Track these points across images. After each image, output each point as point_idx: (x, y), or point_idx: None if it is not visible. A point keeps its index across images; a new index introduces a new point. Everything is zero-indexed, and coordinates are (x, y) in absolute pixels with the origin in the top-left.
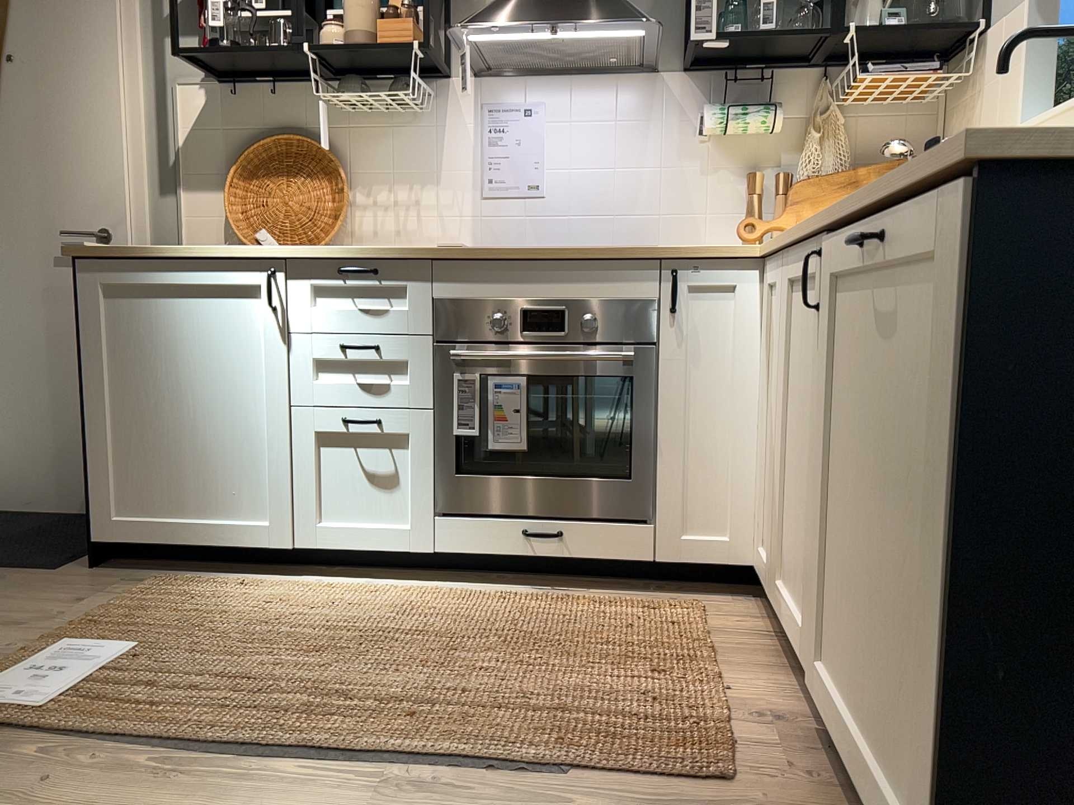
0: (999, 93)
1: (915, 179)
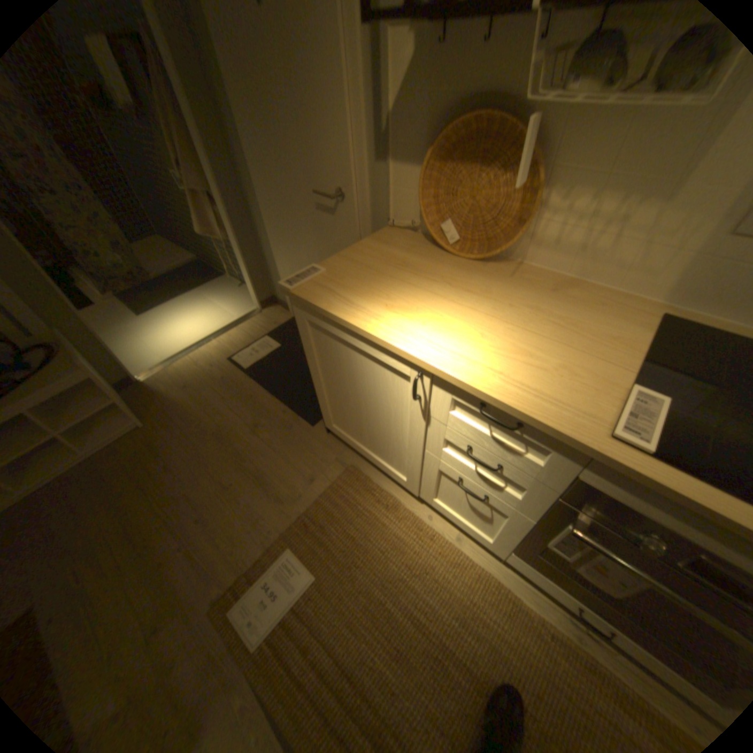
0: None
1: None
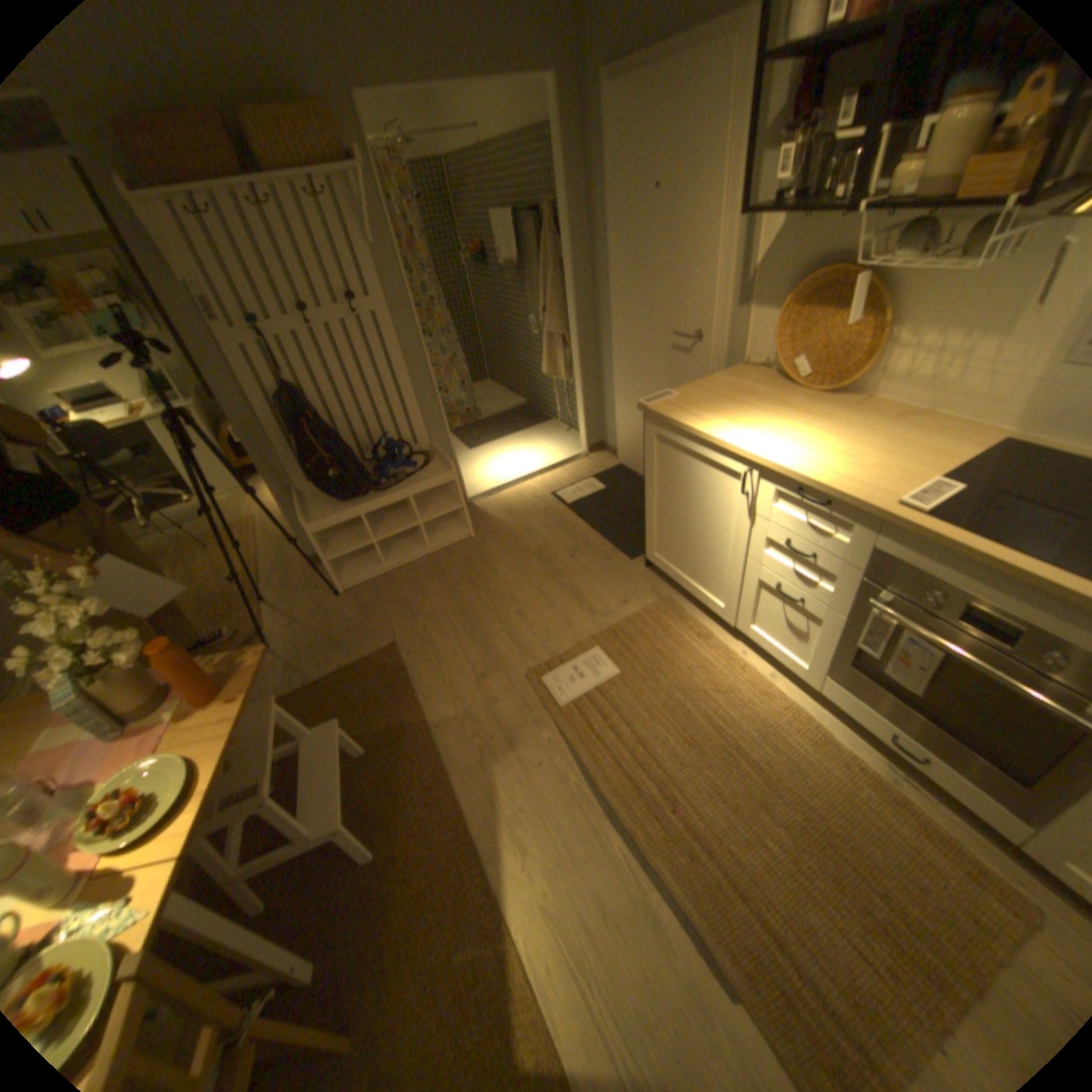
0: None
1: None
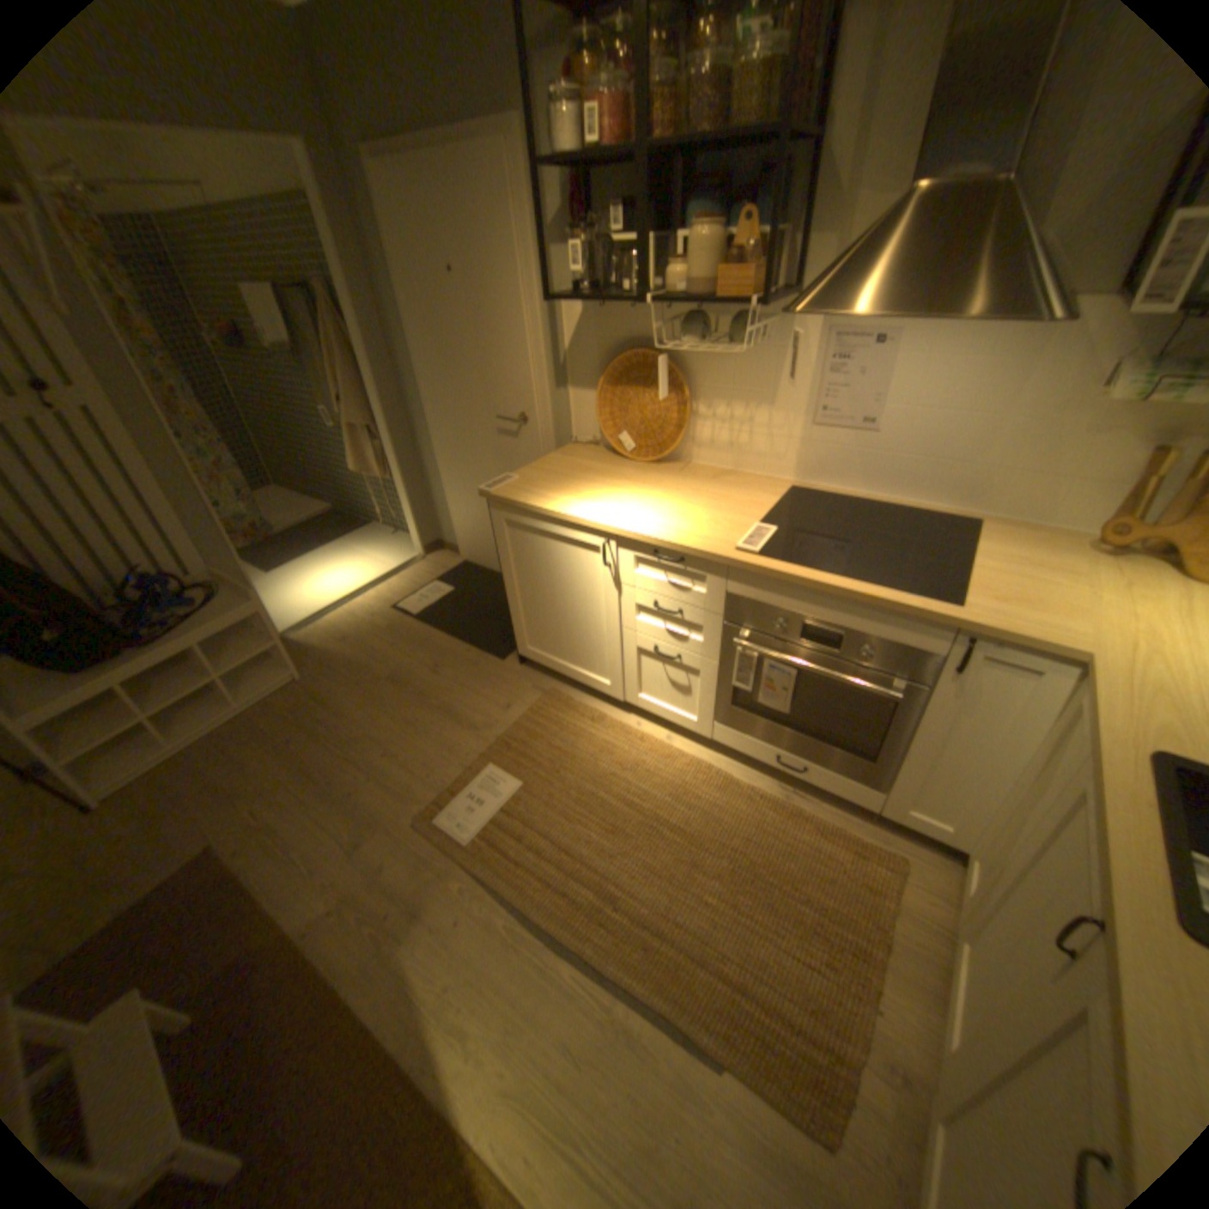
0: None
1: None
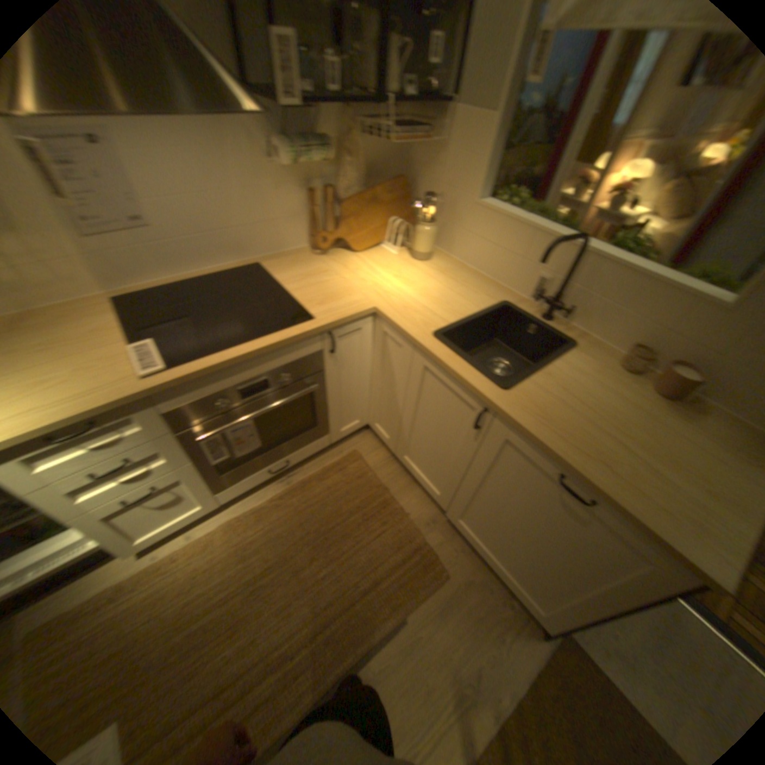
0: (465, 163)
1: (624, 510)
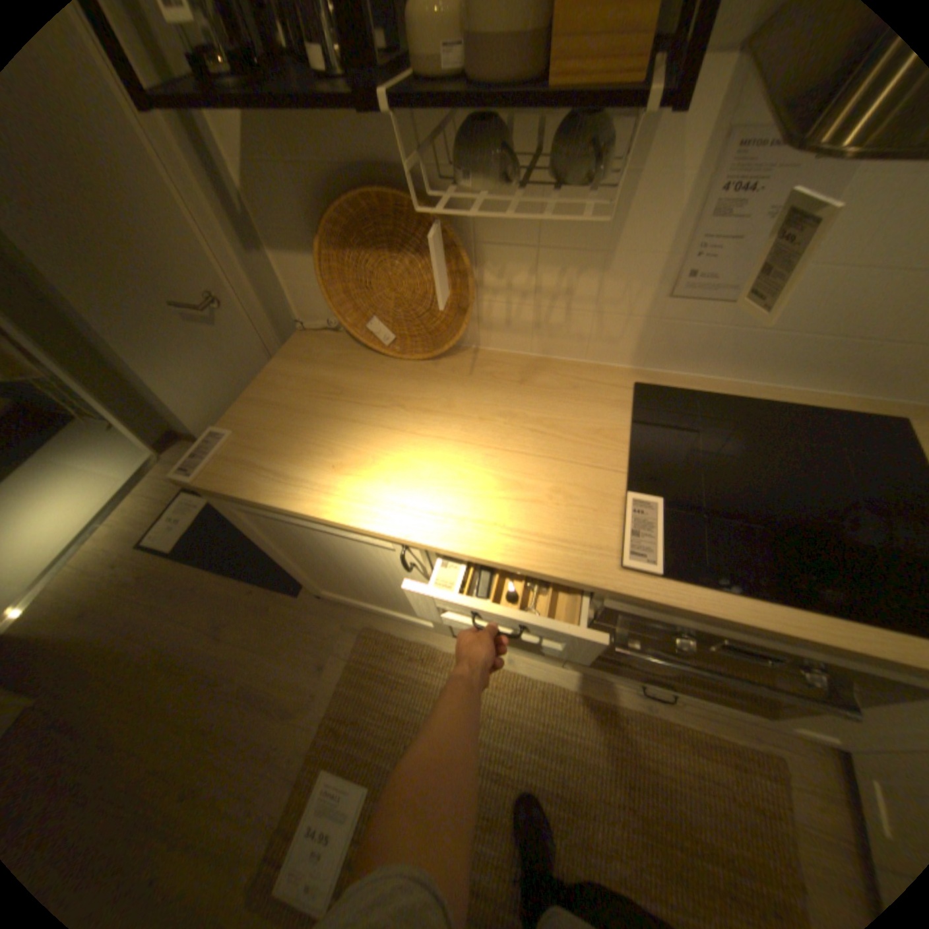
0: None
1: None
